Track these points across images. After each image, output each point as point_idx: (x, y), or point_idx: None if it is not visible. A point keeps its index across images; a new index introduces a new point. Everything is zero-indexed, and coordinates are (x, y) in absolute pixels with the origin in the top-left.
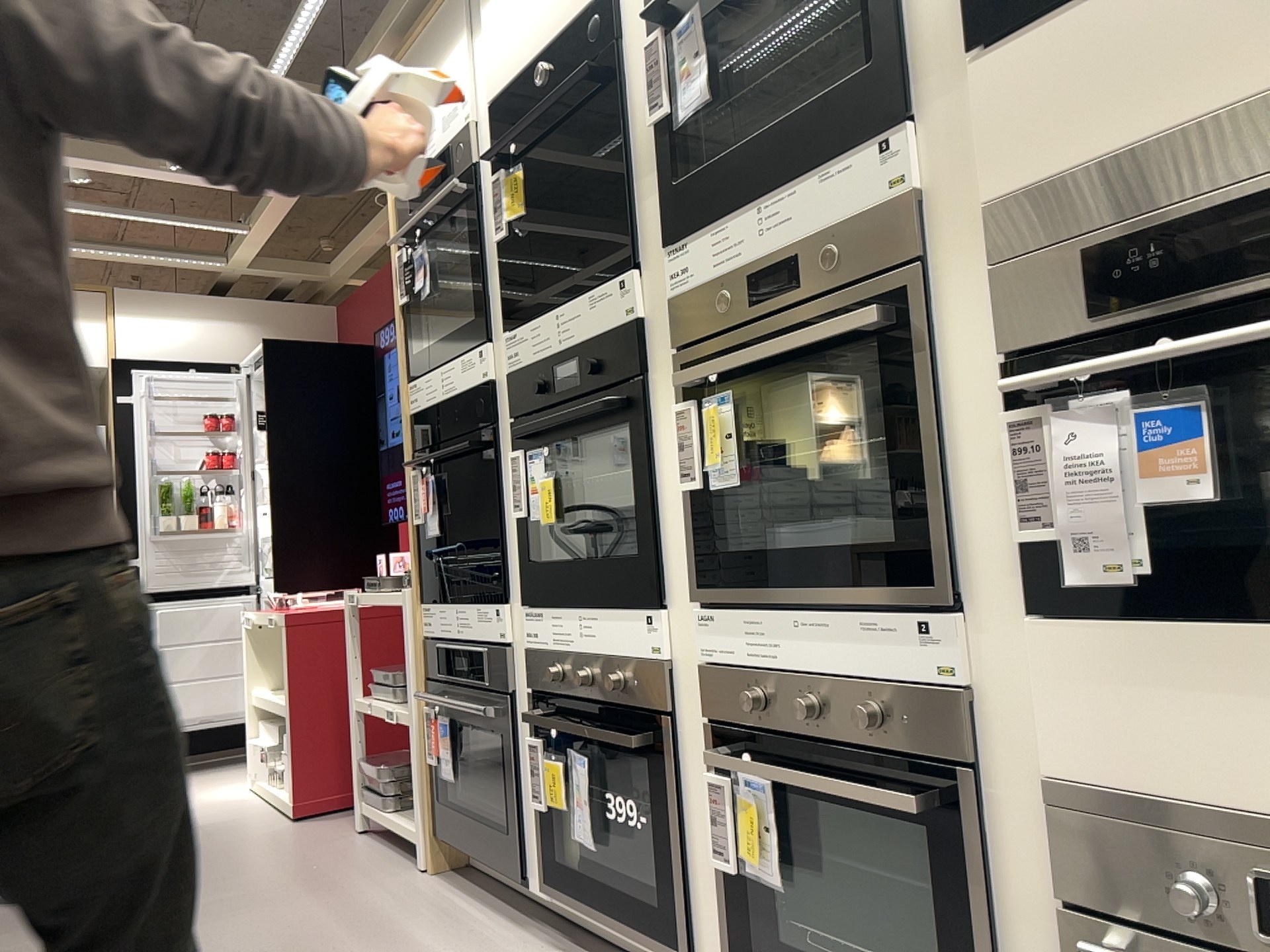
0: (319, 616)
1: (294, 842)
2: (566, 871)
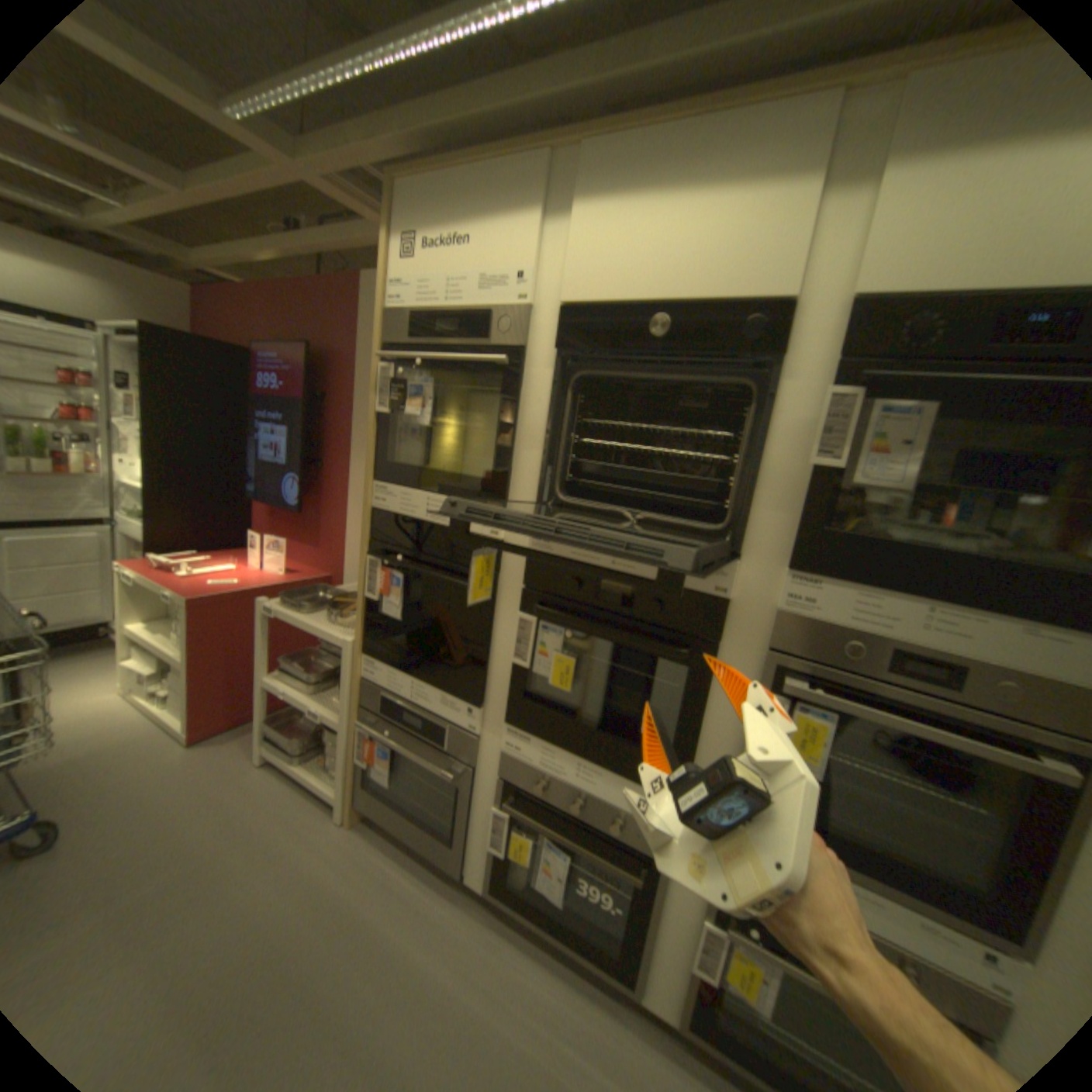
0: (217, 601)
1: (202, 784)
2: (514, 896)
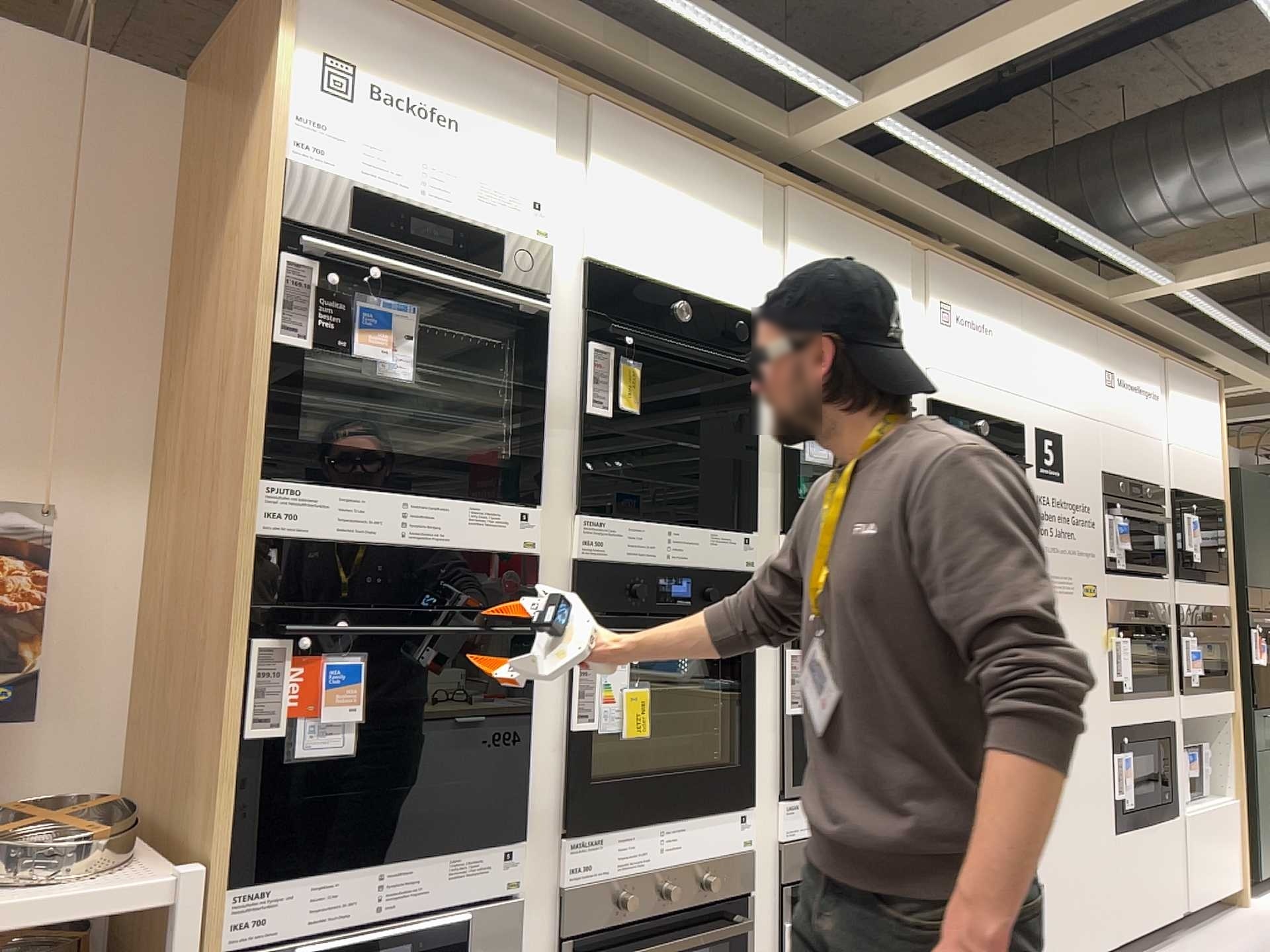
0: None
1: None
2: None
